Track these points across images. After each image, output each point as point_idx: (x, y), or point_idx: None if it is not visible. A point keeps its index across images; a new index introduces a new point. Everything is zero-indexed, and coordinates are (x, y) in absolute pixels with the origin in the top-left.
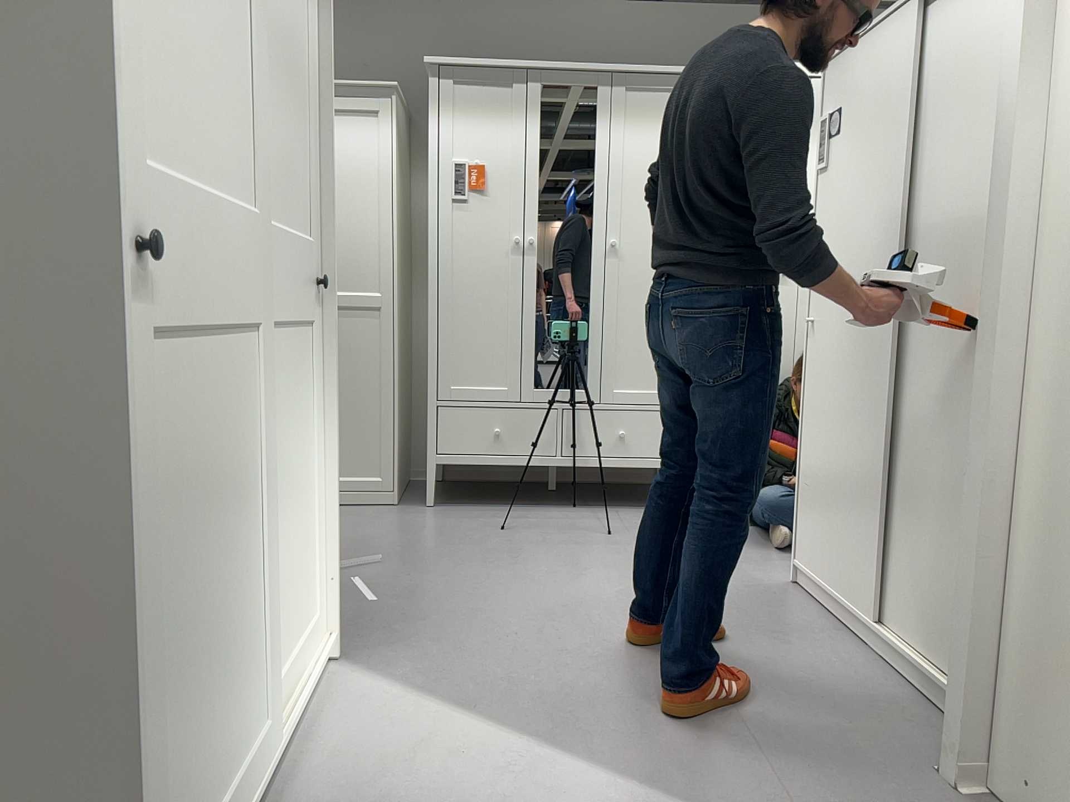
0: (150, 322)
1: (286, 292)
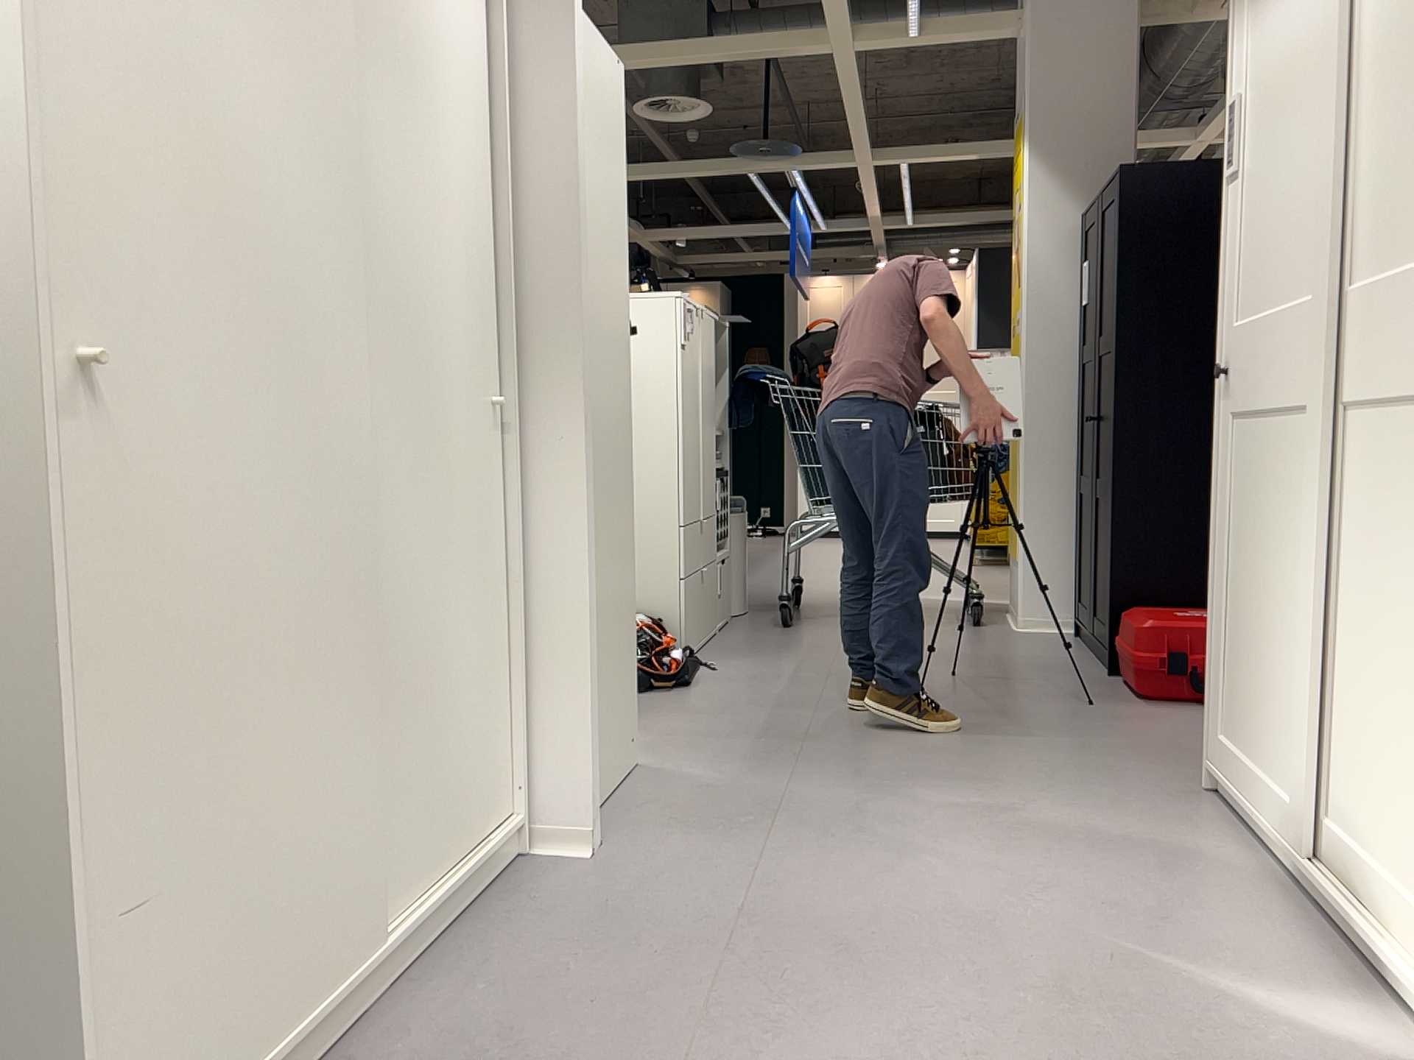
0: (1231, 406)
1: (1400, 353)
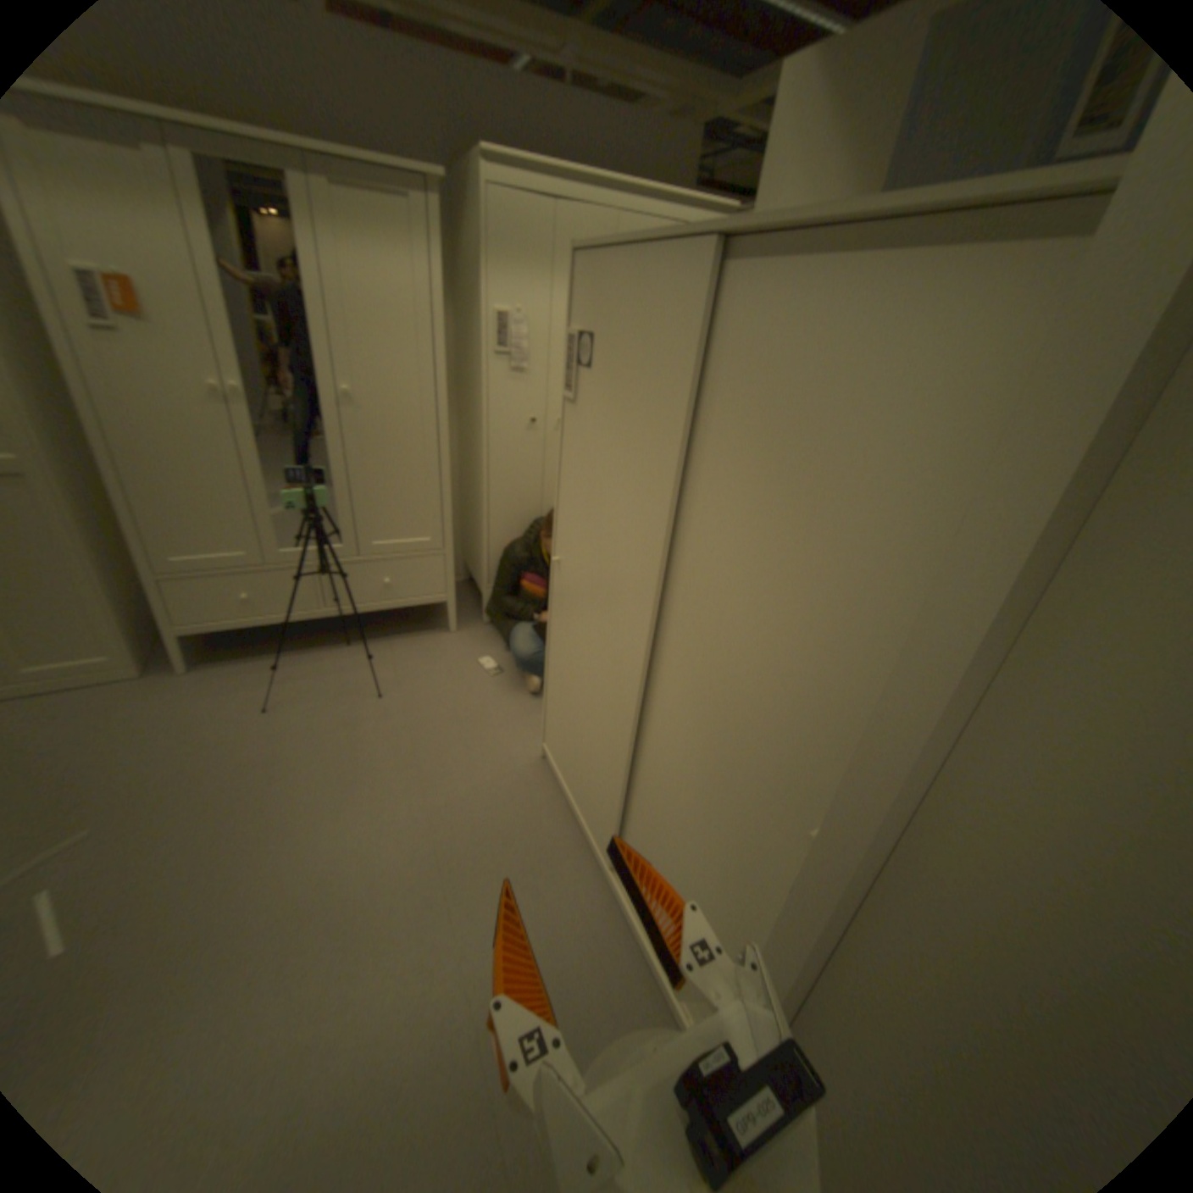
0: None
1: None
